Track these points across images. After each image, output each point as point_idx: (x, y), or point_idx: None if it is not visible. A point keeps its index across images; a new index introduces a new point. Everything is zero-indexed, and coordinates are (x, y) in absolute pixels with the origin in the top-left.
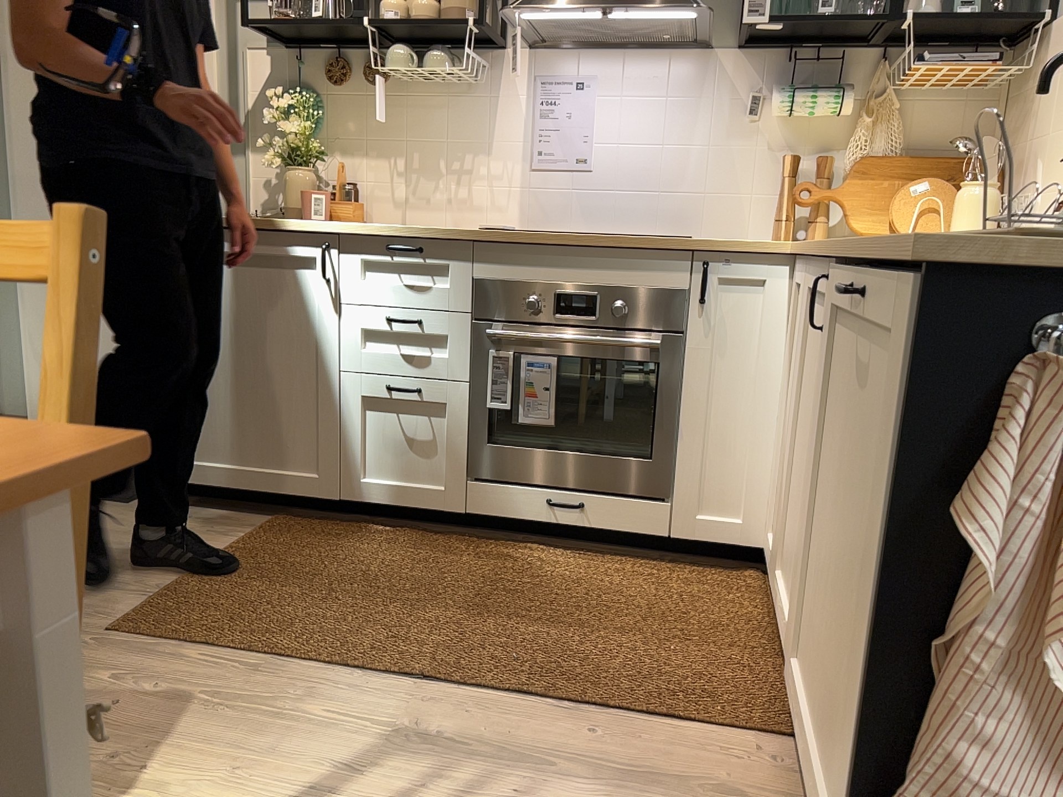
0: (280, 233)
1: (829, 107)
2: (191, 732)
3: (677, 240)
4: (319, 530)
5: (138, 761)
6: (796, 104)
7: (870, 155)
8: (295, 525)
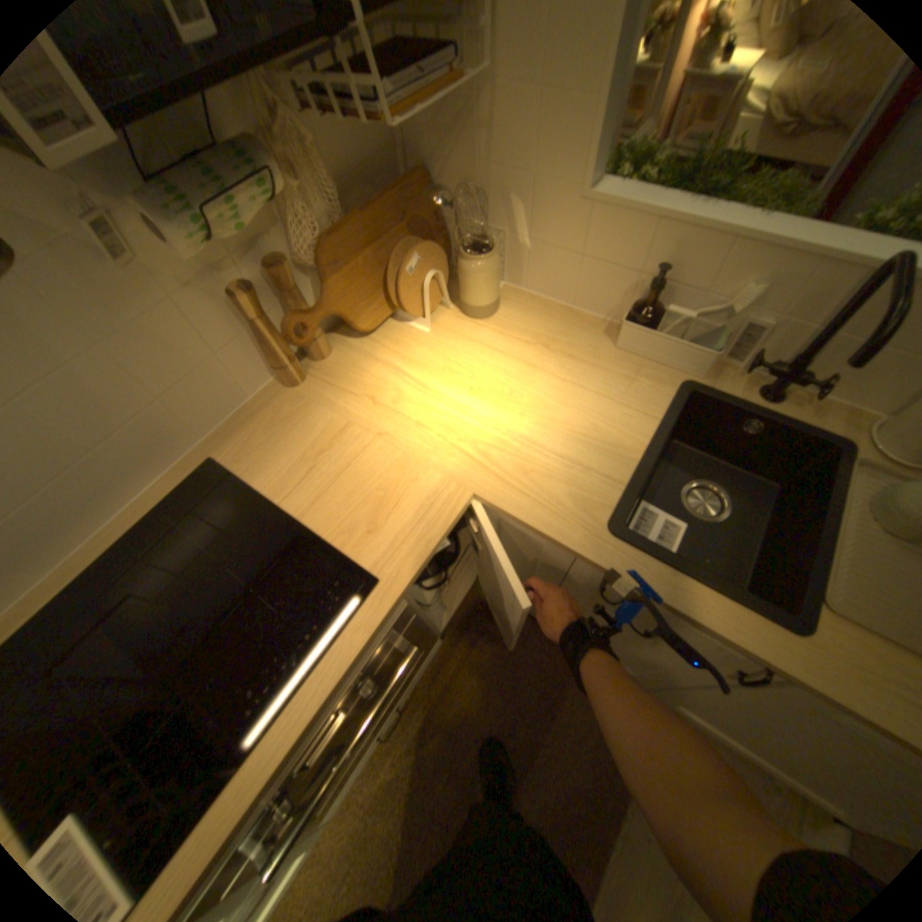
0: None
1: (253, 197)
2: None
3: (382, 613)
4: None
5: None
6: (209, 222)
7: (317, 224)
8: None
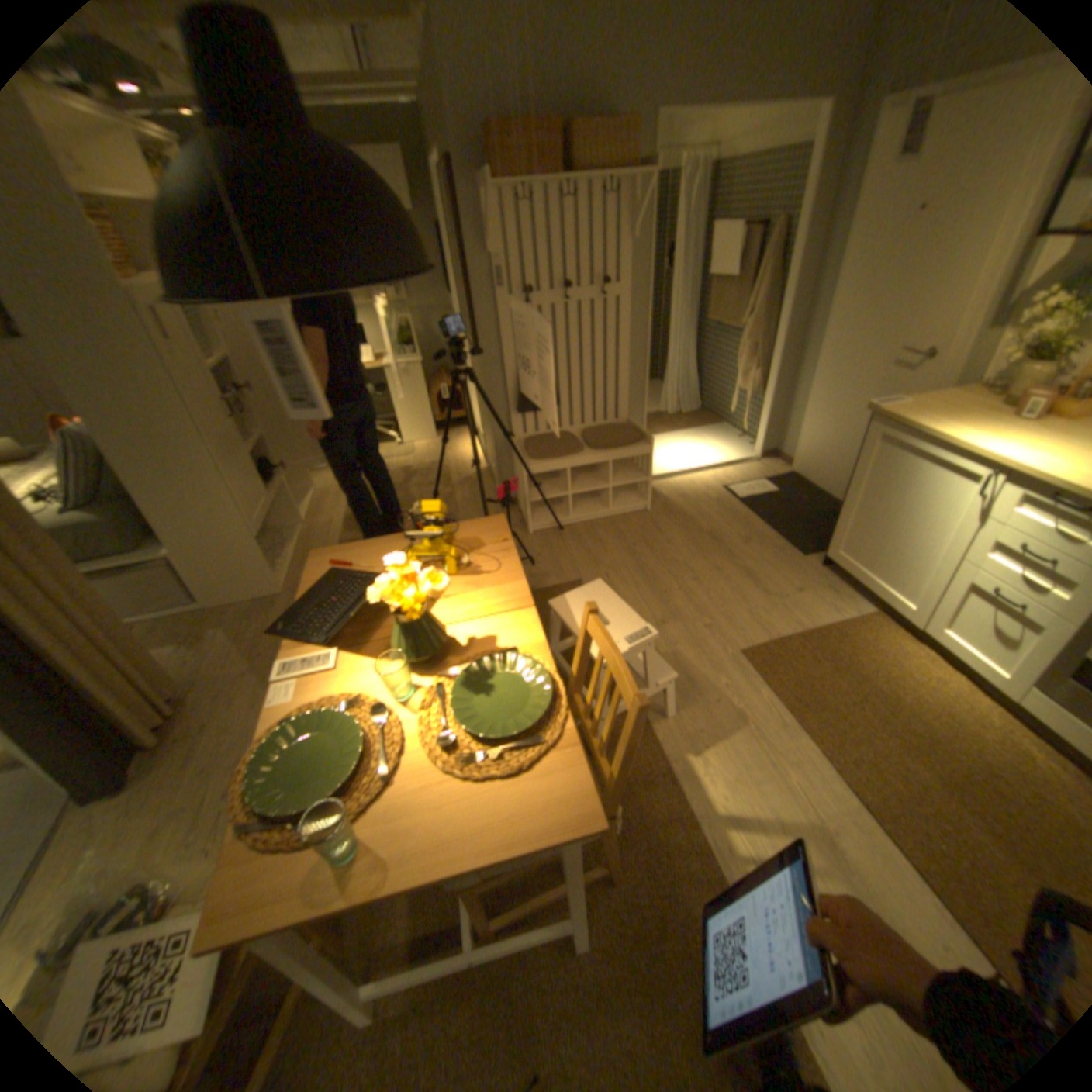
0: (965, 450)
1: None
2: (740, 739)
3: None
4: (900, 643)
5: (713, 737)
6: None
7: None
8: (888, 629)
